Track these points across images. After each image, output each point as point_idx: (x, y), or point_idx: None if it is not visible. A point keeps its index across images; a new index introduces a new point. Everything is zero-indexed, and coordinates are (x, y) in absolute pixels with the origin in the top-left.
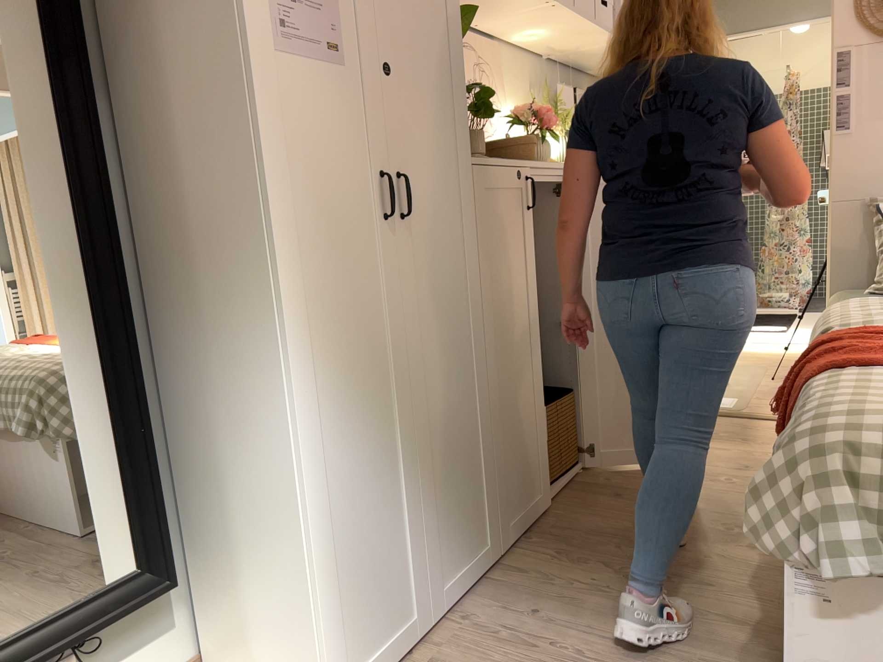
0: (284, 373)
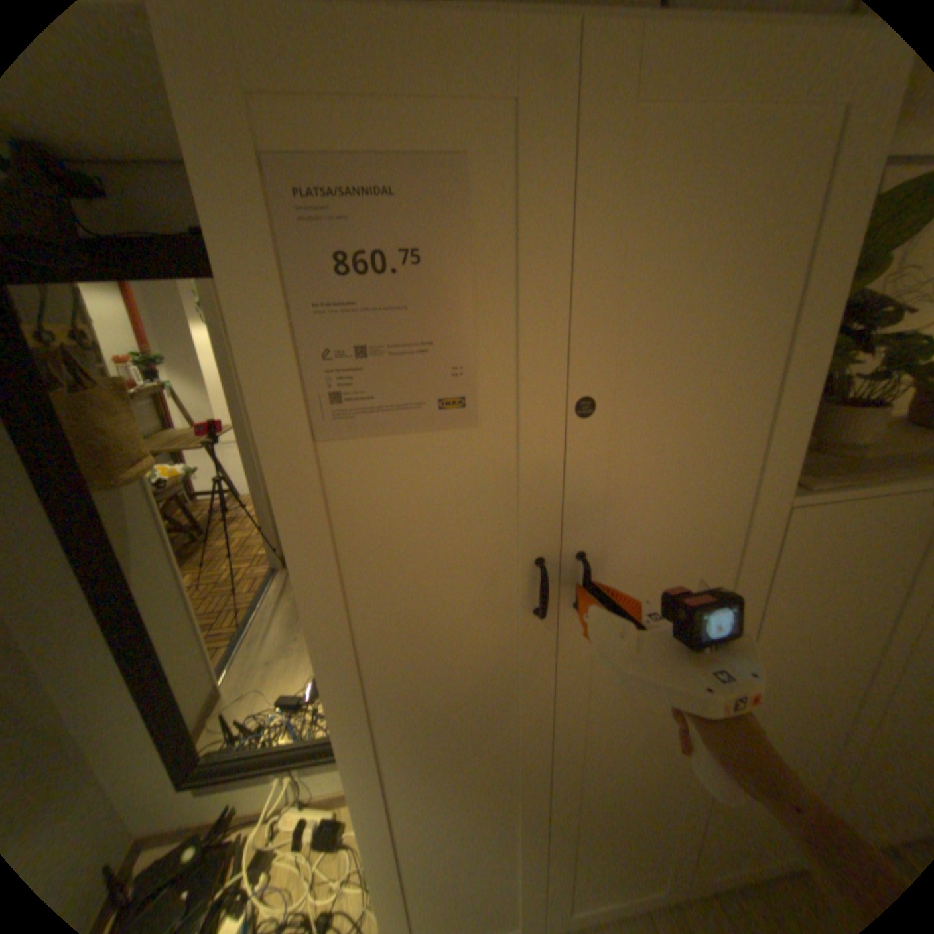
0: (341, 771)
